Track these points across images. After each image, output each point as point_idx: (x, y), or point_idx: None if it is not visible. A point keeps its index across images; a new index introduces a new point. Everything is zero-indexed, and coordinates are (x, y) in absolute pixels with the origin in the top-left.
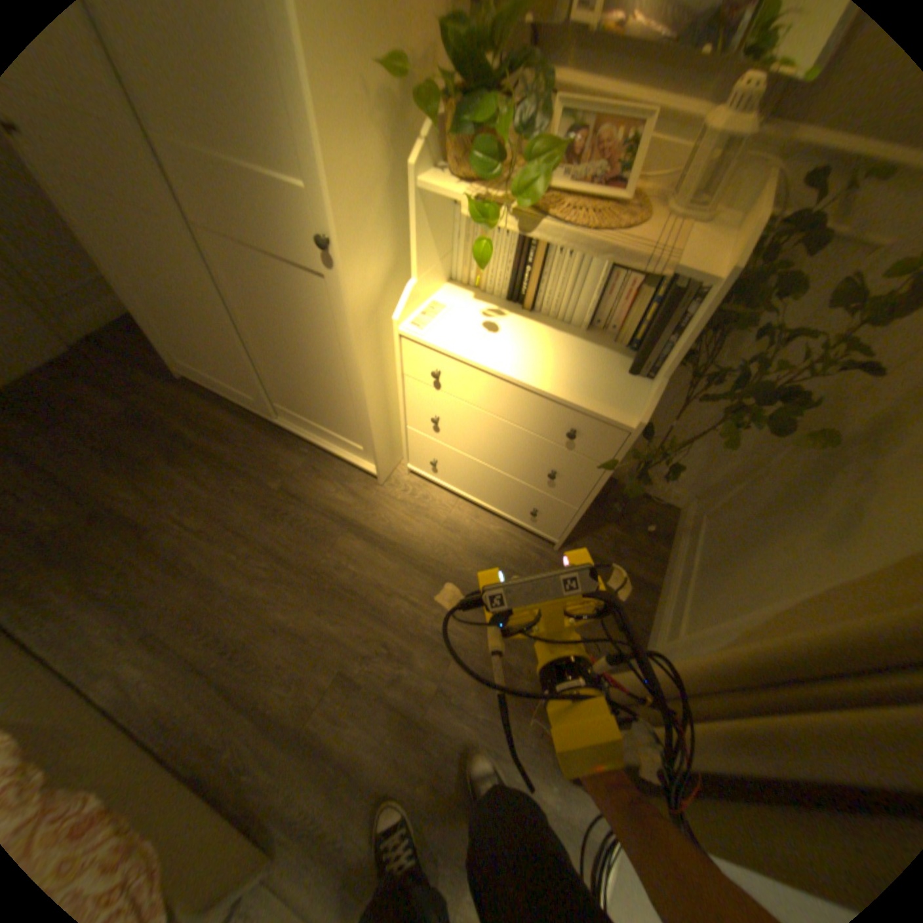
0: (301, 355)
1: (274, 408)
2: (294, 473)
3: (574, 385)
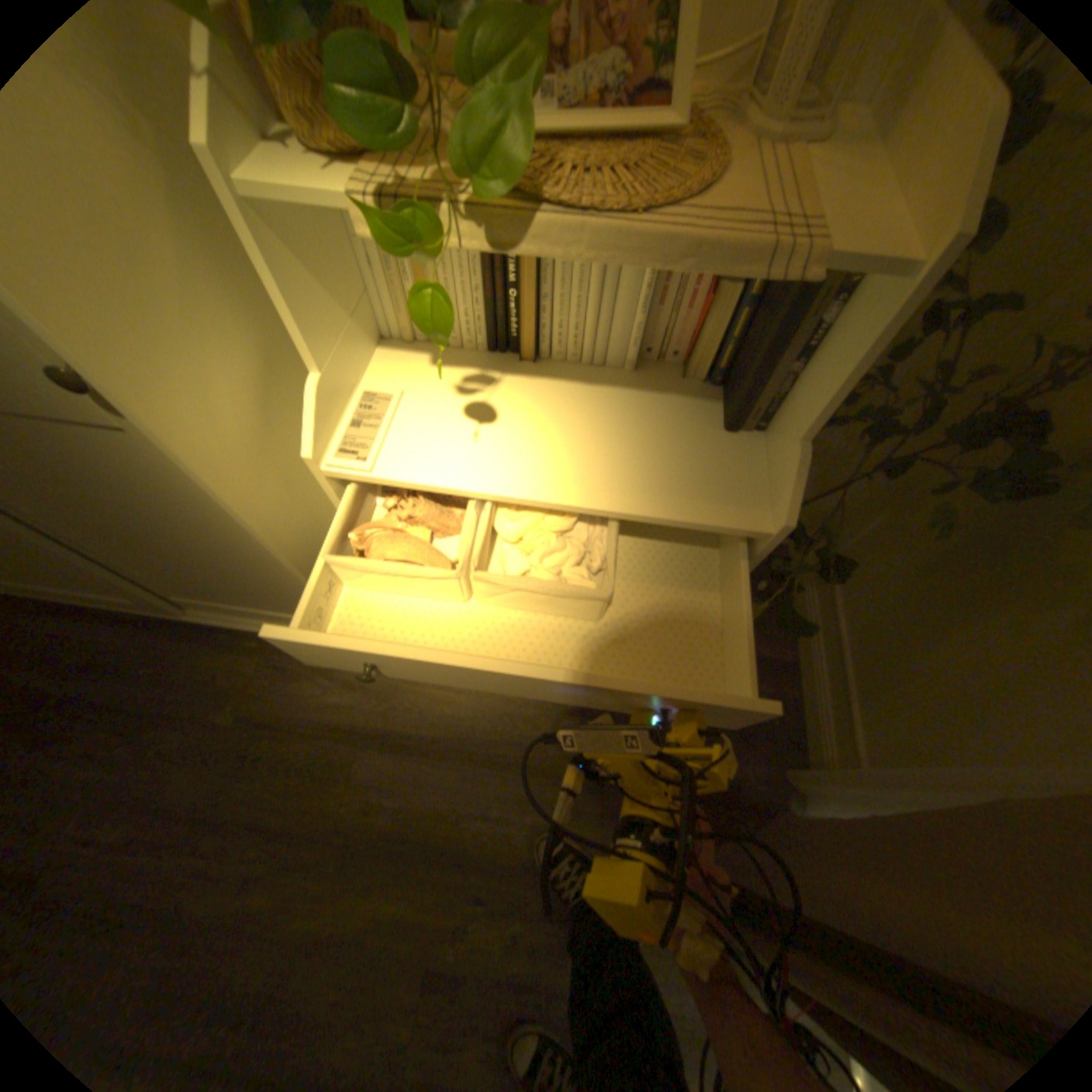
0: (166, 540)
1: (172, 604)
2: (246, 687)
3: (654, 482)
